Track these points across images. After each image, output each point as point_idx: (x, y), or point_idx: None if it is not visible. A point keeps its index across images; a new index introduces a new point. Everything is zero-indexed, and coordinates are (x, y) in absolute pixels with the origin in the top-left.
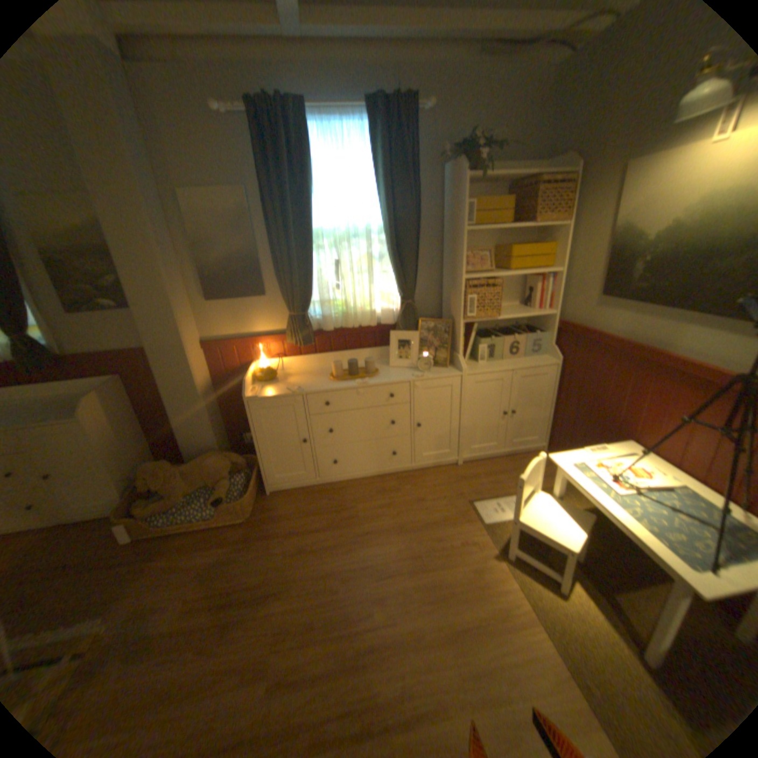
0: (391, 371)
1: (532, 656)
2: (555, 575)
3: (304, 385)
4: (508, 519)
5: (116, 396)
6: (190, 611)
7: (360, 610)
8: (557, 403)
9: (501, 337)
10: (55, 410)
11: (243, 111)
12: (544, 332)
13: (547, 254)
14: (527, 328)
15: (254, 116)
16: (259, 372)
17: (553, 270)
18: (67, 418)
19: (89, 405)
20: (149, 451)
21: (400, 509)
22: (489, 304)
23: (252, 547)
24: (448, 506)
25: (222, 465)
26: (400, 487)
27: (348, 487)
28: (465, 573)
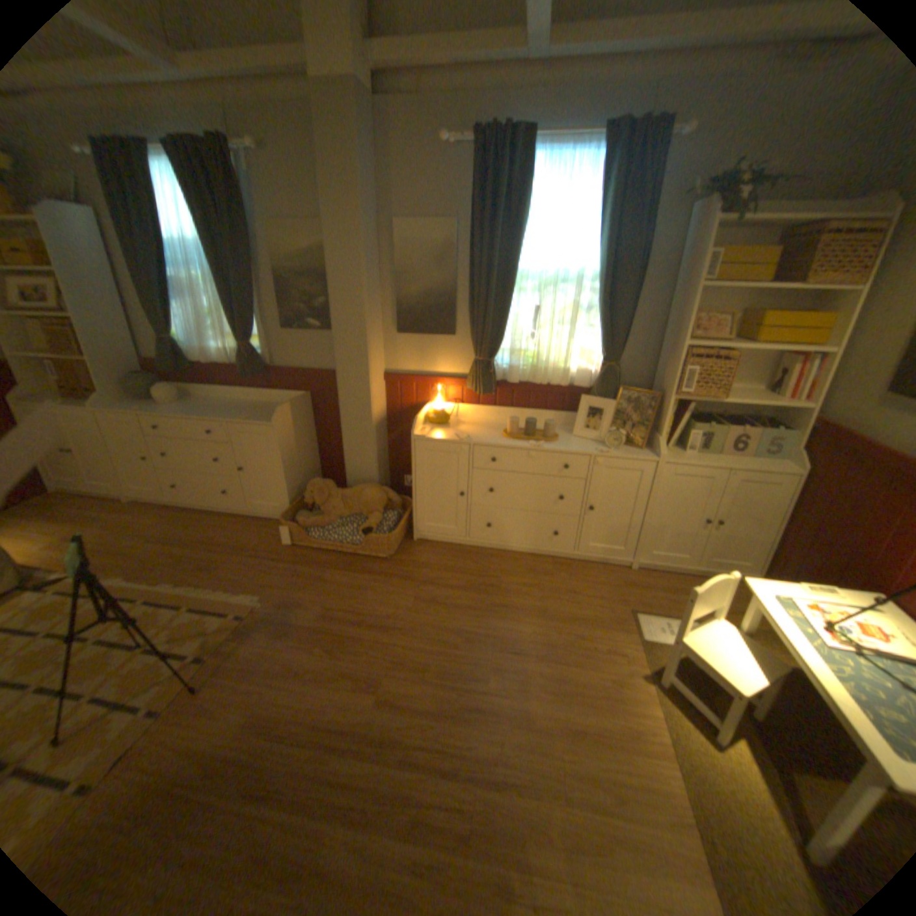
0: (573, 440)
1: (654, 786)
2: (715, 719)
3: (473, 435)
4: (676, 644)
5: (304, 412)
6: (326, 617)
7: (477, 672)
8: (789, 525)
9: (725, 425)
10: (257, 413)
11: (471, 140)
12: (793, 430)
13: (820, 327)
14: (770, 421)
15: (481, 146)
16: (433, 413)
17: (823, 350)
18: (265, 421)
19: (283, 415)
20: (319, 470)
21: (548, 594)
22: (717, 381)
23: (390, 582)
24: (604, 607)
25: (379, 498)
26: (554, 572)
27: (497, 556)
28: (602, 679)
